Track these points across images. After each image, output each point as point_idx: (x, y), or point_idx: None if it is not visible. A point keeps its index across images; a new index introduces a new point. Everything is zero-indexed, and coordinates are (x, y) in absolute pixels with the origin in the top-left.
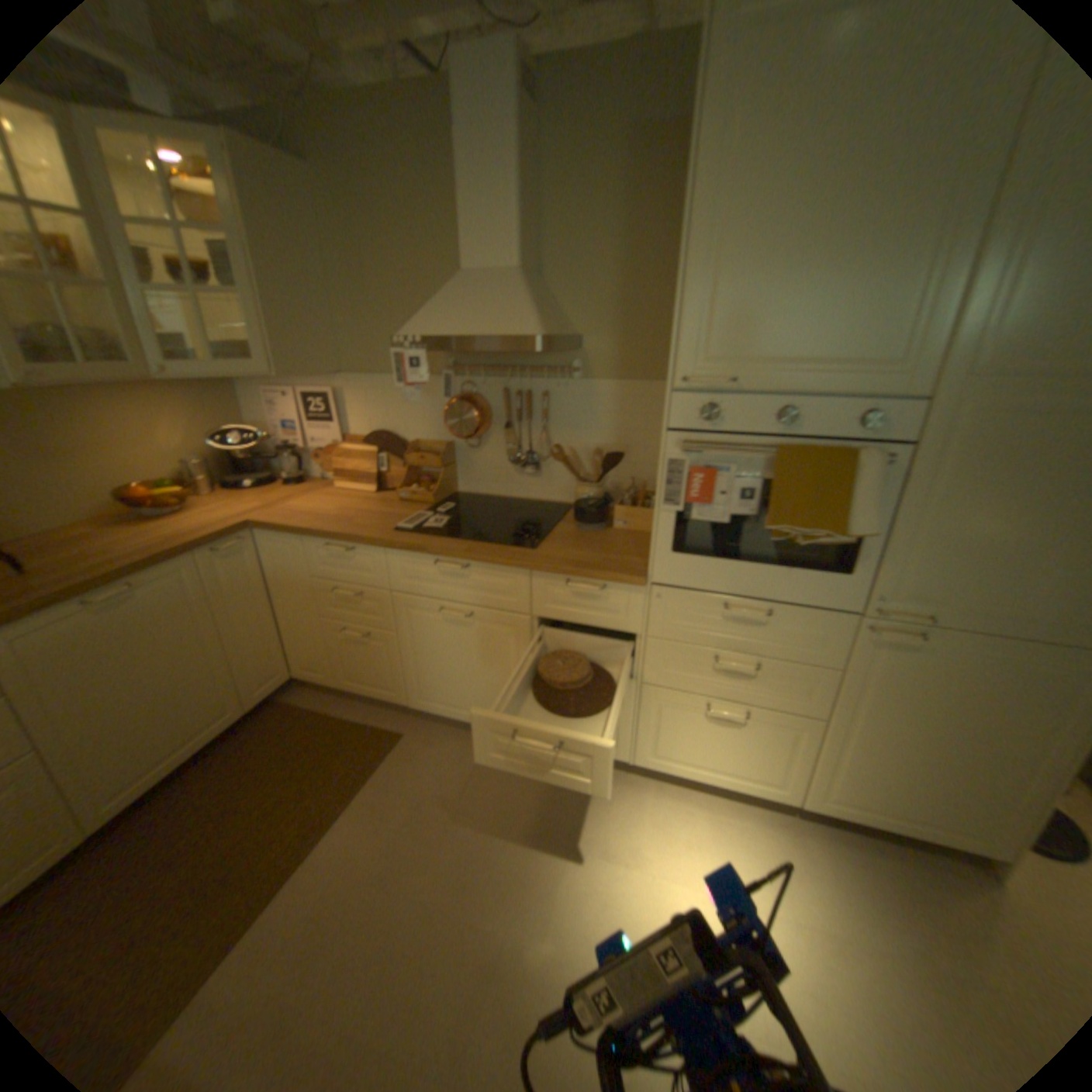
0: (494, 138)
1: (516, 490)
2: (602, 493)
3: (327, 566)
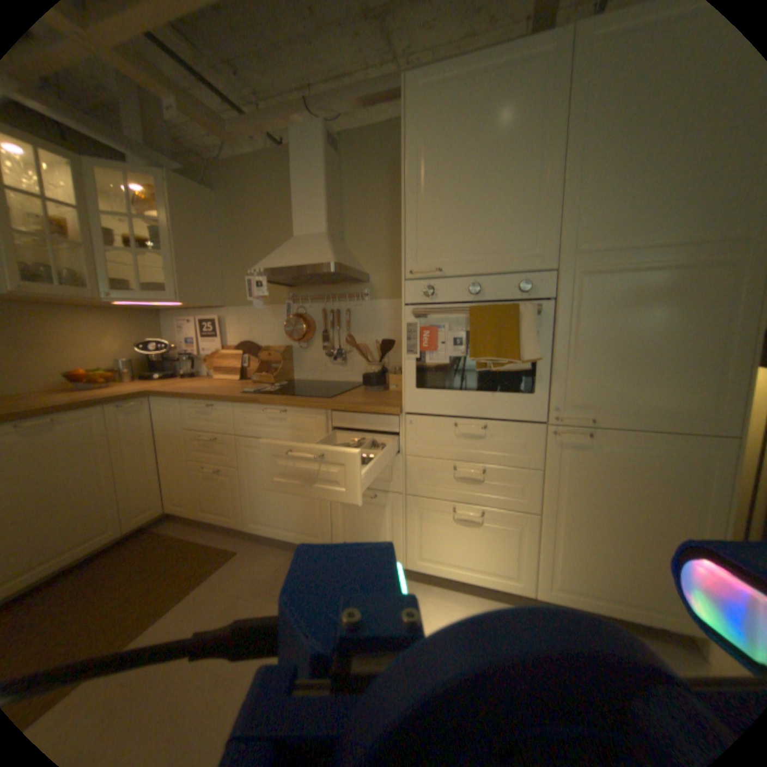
0: (310, 166)
1: (330, 375)
2: (382, 370)
3: (193, 421)
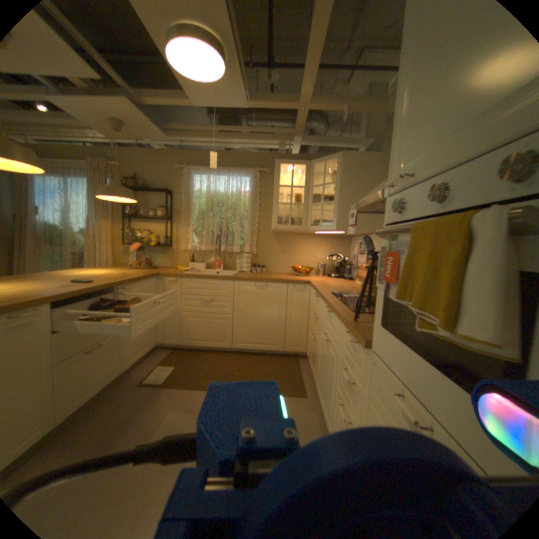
0: None
1: None
2: None
3: (315, 304)
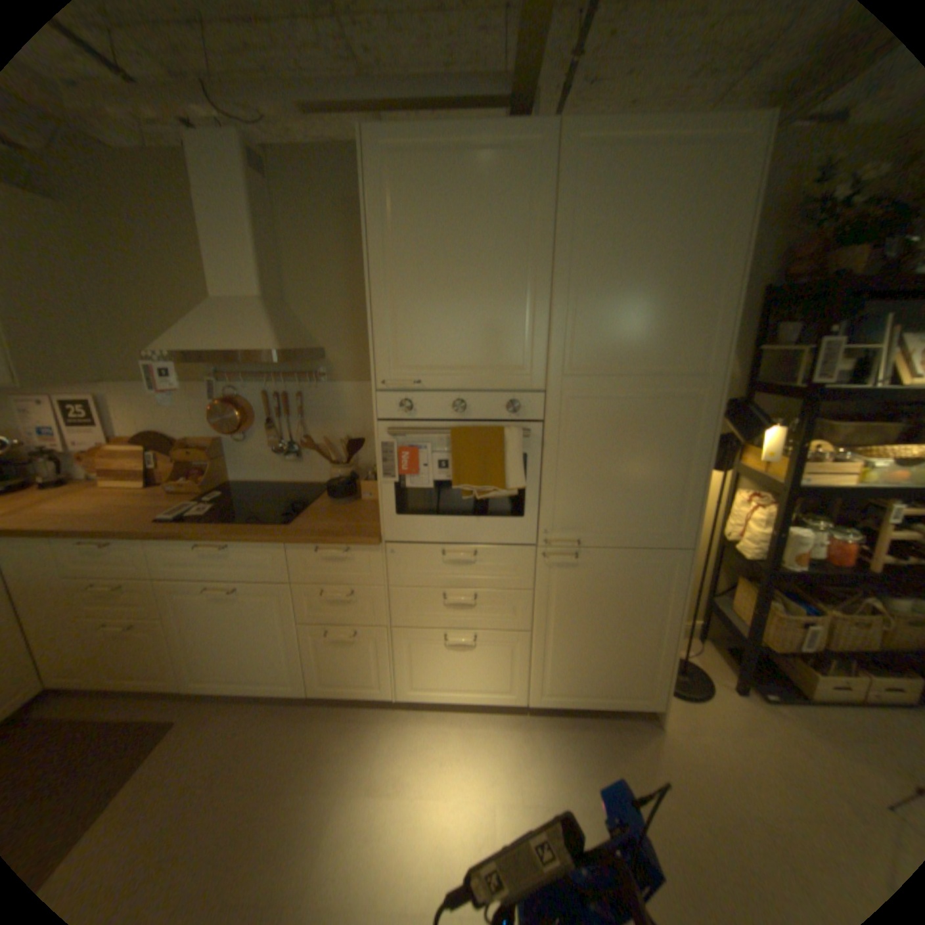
0: (227, 199)
1: (282, 475)
2: (352, 472)
3: (80, 566)
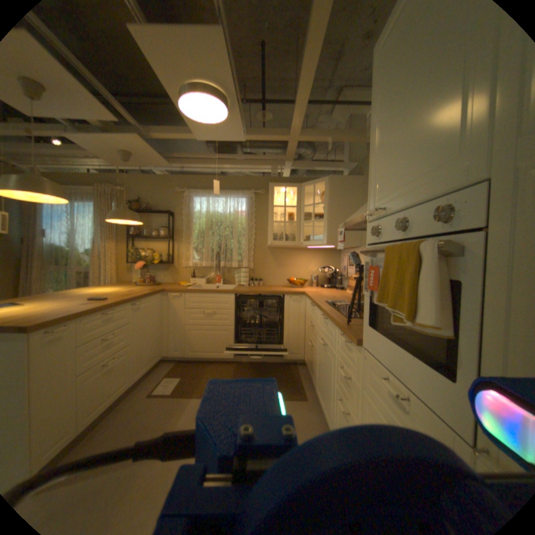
0: None
1: None
2: None
3: (311, 313)
